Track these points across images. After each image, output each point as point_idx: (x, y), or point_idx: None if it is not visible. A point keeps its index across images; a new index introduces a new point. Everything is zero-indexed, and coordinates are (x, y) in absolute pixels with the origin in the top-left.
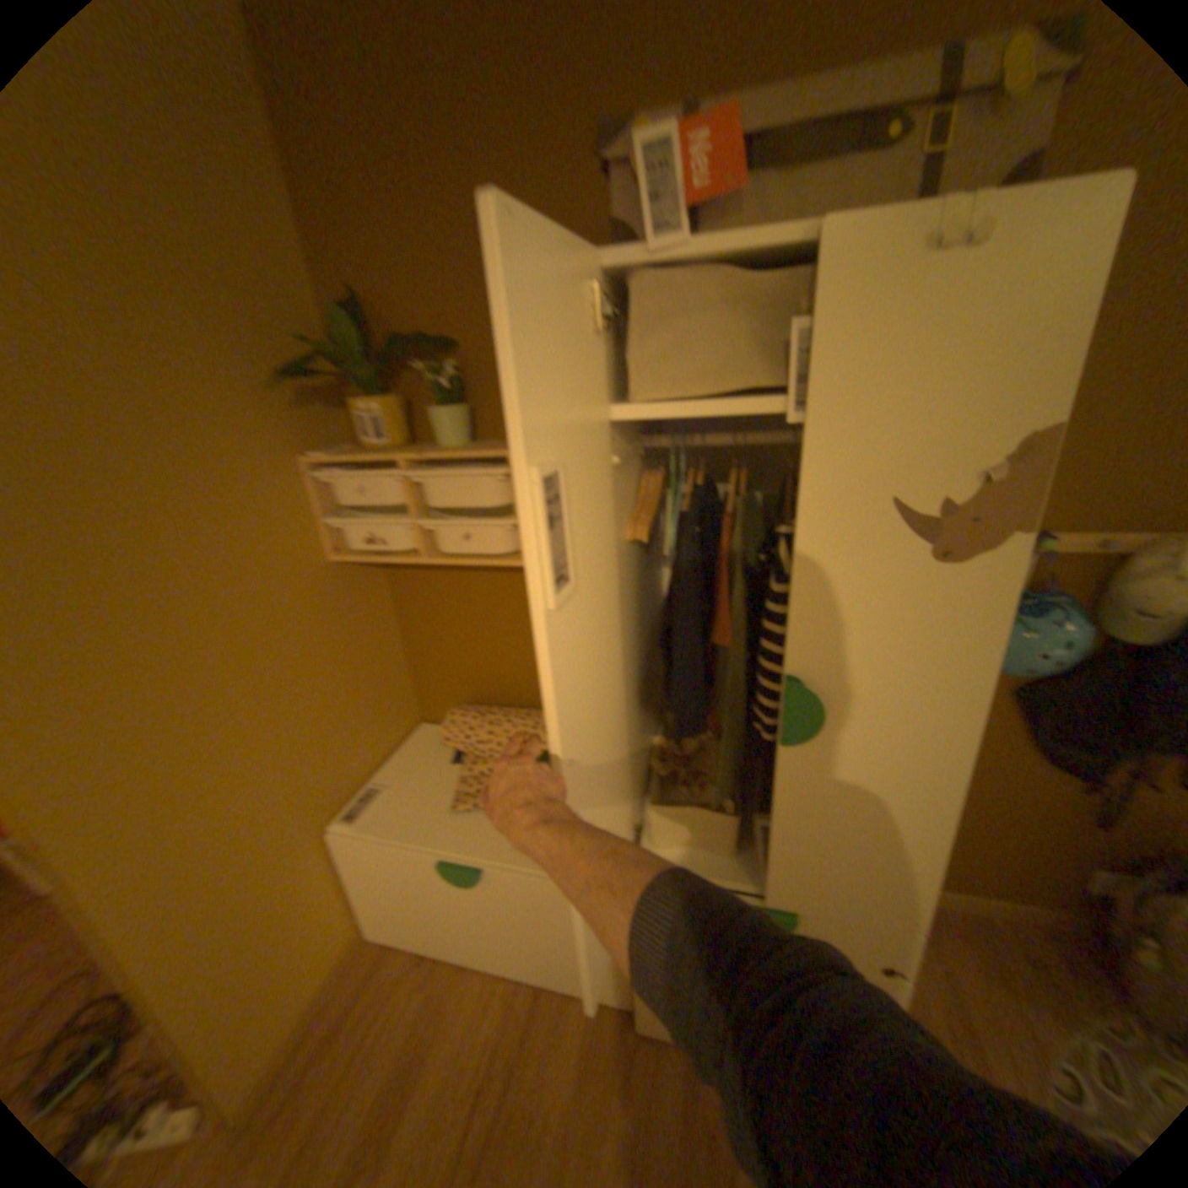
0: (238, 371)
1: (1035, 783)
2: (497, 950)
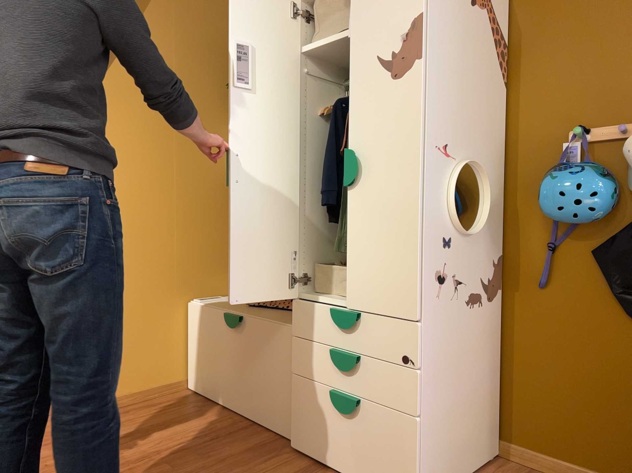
0: (220, 81)
1: (629, 341)
2: (240, 389)
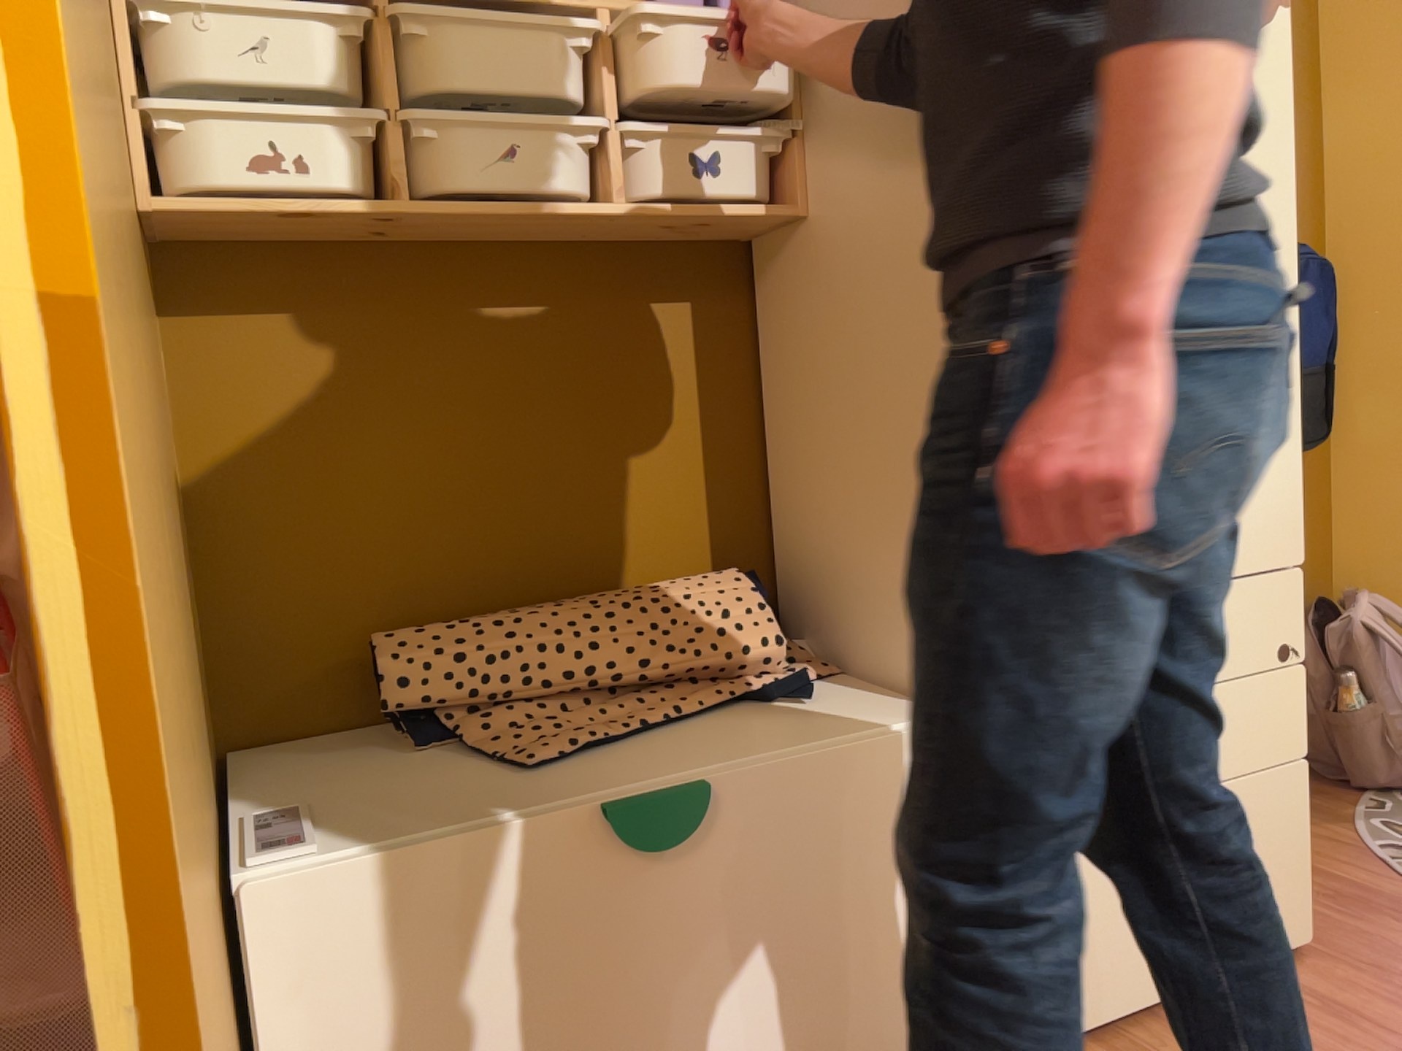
0: None
1: None
2: None
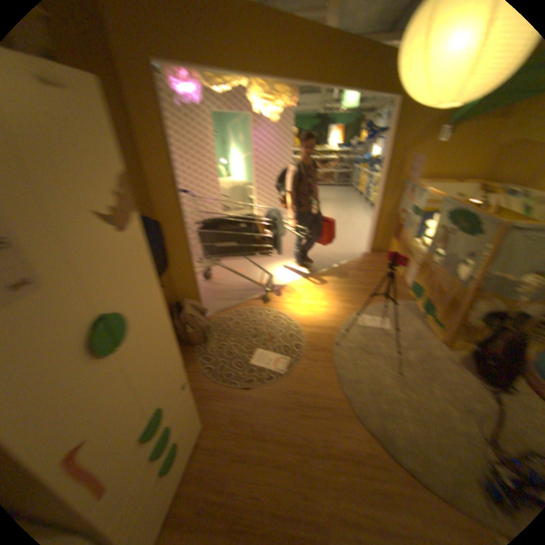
0: None
1: None
2: None
